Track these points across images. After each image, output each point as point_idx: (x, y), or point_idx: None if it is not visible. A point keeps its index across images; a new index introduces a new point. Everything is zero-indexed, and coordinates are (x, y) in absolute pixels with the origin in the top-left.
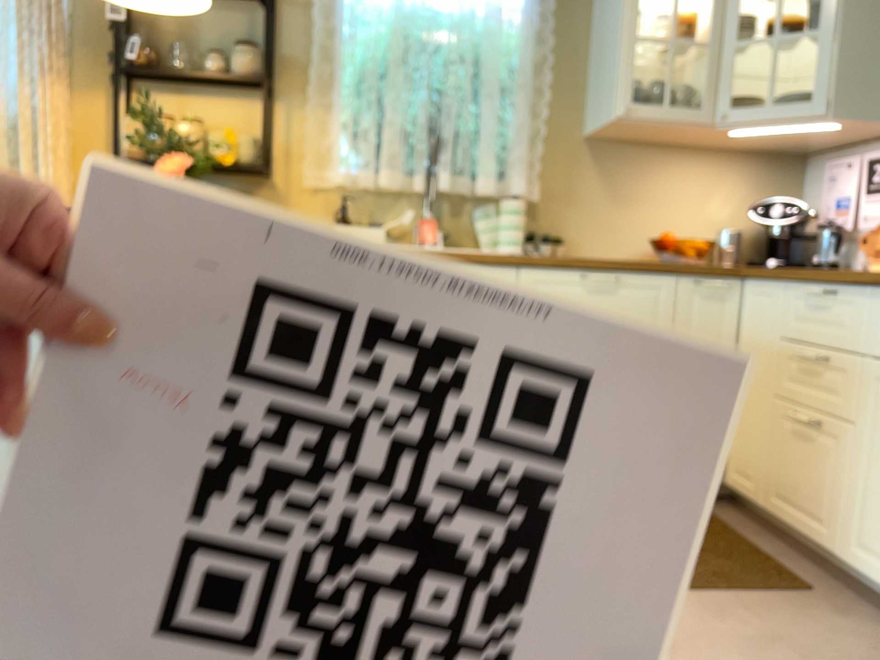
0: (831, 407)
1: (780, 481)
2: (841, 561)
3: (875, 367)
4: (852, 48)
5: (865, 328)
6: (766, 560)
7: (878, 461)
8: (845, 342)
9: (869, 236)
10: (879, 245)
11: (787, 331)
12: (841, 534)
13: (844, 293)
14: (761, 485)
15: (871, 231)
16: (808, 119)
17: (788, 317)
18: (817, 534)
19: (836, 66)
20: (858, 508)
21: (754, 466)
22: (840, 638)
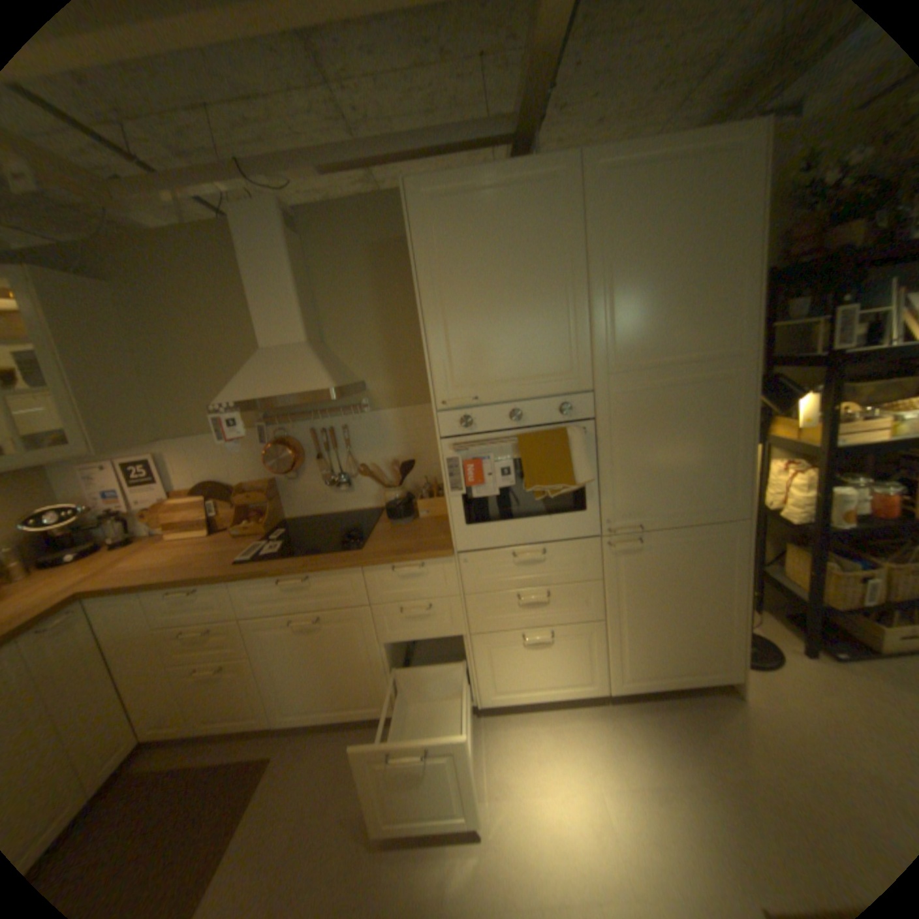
0: (222, 656)
1: (197, 714)
2: (269, 729)
3: (246, 624)
4: (84, 402)
5: (228, 606)
6: (223, 770)
7: (271, 670)
8: (215, 617)
9: (138, 512)
10: (157, 521)
11: (154, 625)
12: (263, 717)
13: (200, 590)
14: (181, 725)
15: (138, 509)
16: (68, 459)
17: (151, 615)
18: (245, 727)
19: (76, 416)
20: (269, 699)
21: (167, 718)
22: (308, 774)
